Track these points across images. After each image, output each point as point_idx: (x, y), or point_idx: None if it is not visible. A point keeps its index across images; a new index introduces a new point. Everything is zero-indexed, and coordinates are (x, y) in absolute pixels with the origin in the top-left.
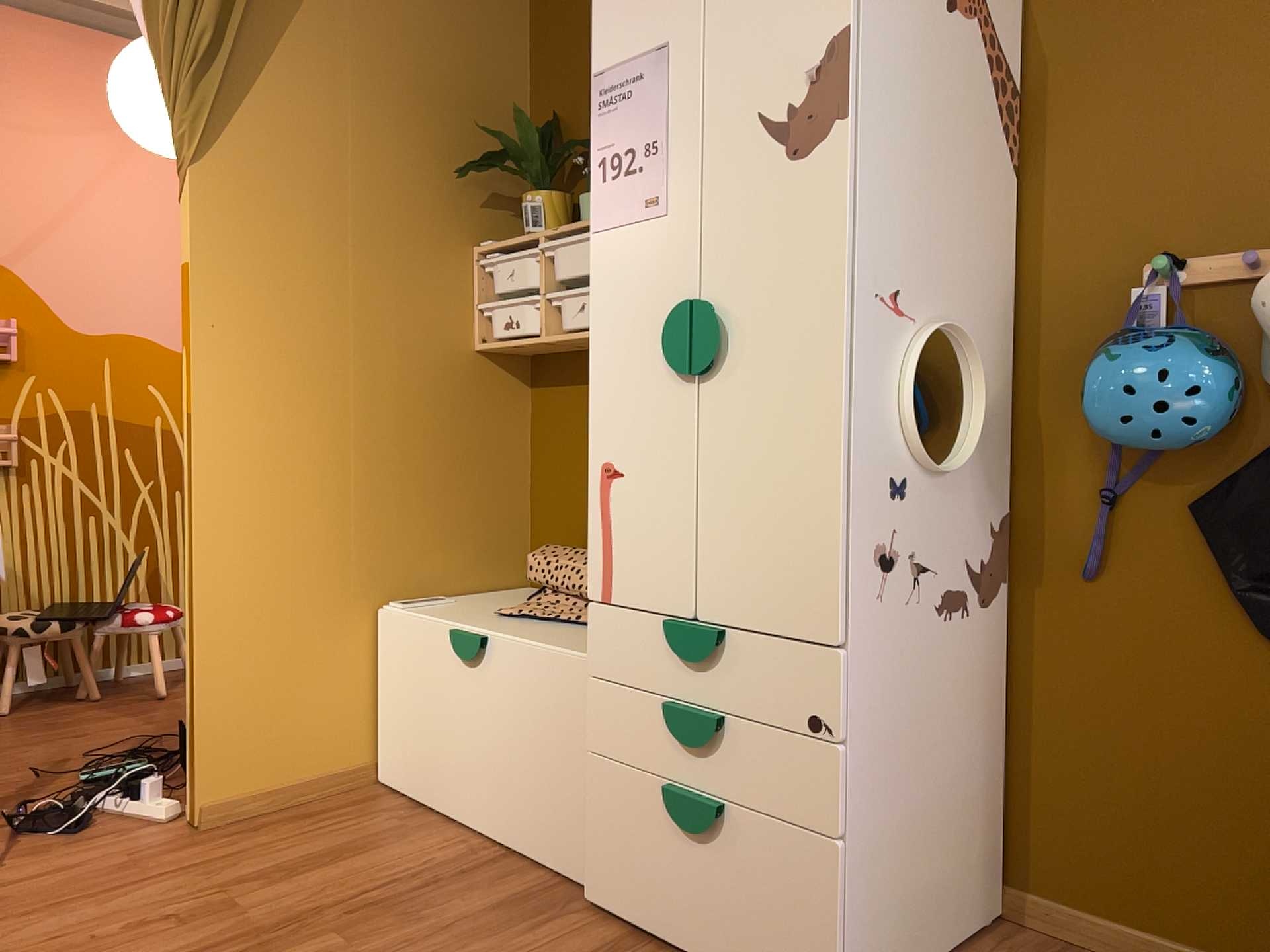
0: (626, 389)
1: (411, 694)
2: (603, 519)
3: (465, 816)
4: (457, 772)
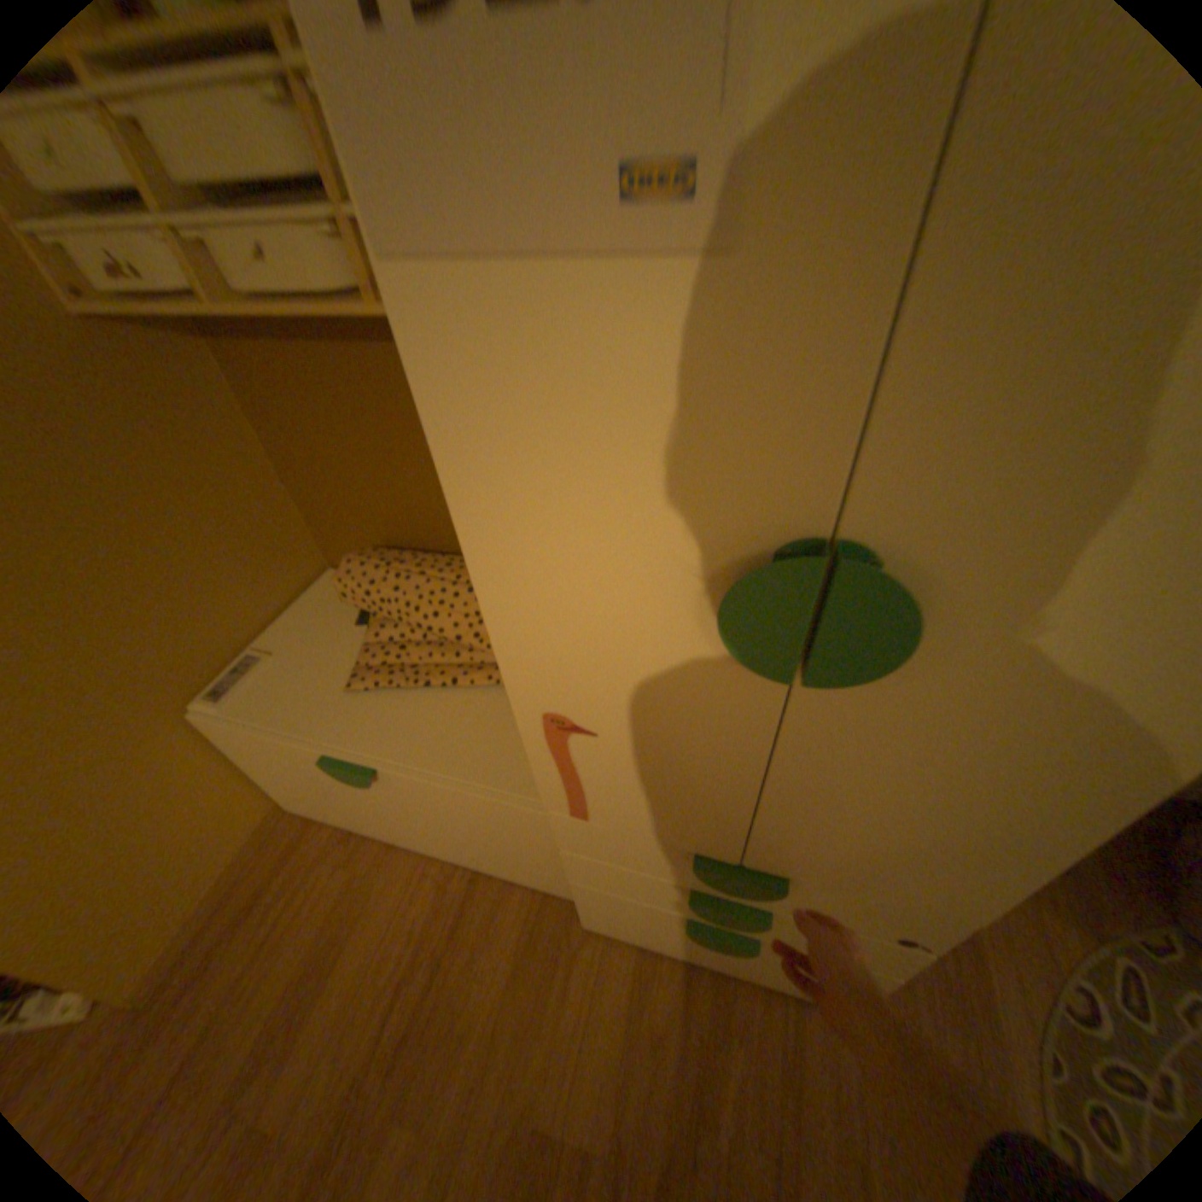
0: (590, 640)
1: (289, 778)
2: (559, 761)
3: (410, 847)
4: (386, 827)
